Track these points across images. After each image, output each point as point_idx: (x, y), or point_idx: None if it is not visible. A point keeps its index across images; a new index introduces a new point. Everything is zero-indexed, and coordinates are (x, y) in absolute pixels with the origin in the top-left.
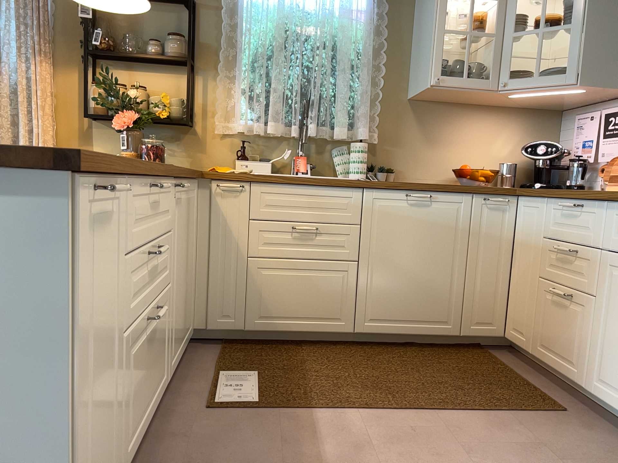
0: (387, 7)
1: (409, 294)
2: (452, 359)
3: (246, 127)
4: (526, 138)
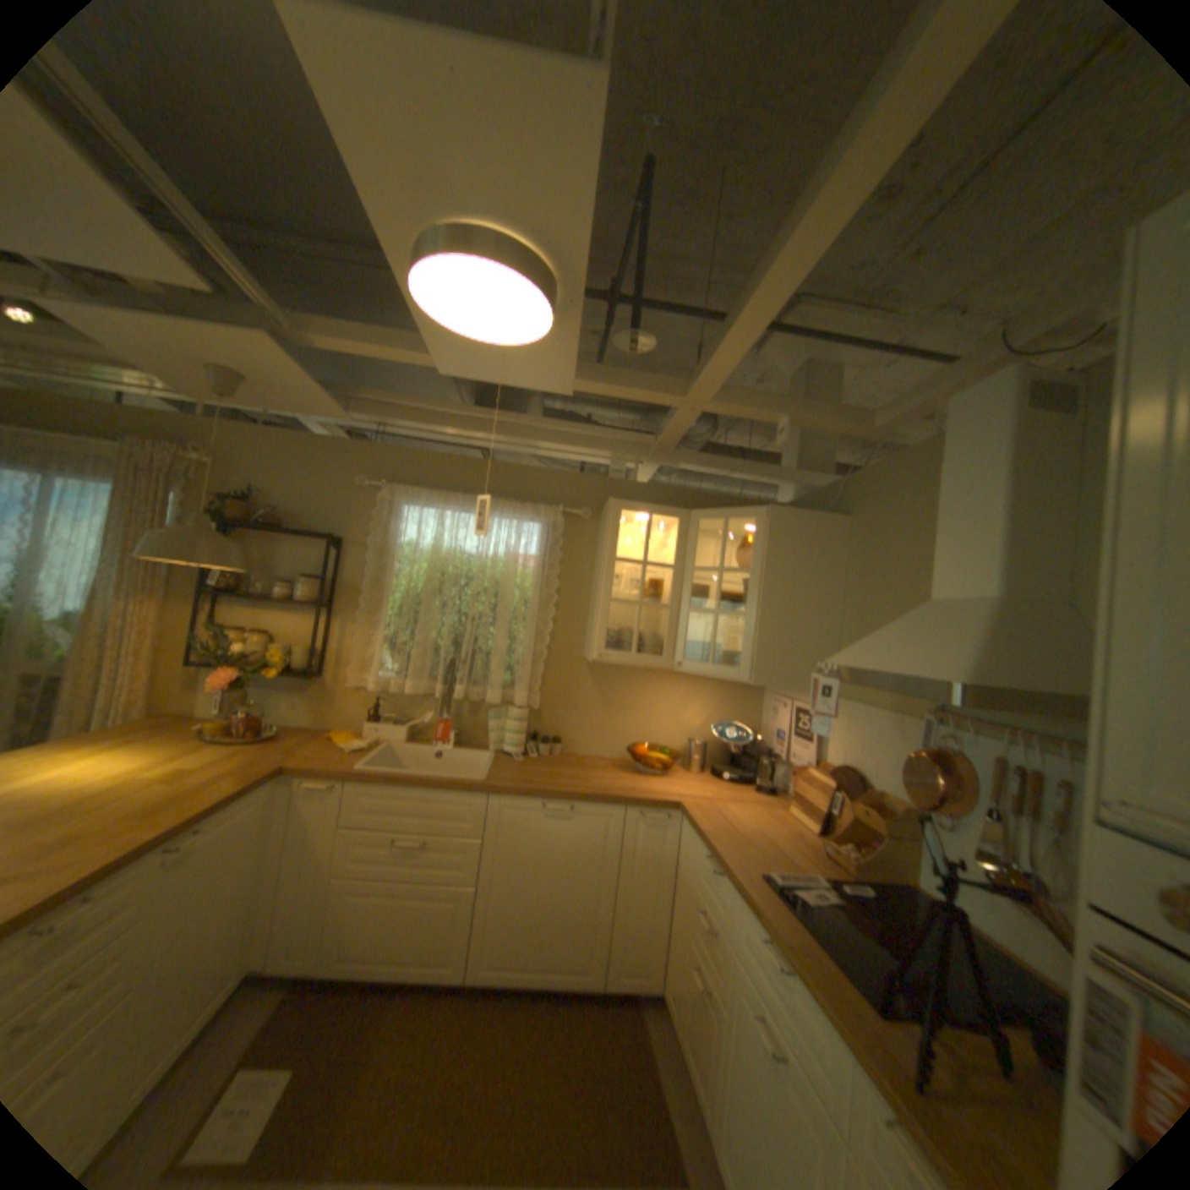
0: (561, 556)
1: (538, 935)
2: (585, 1035)
3: (384, 682)
4: (722, 709)
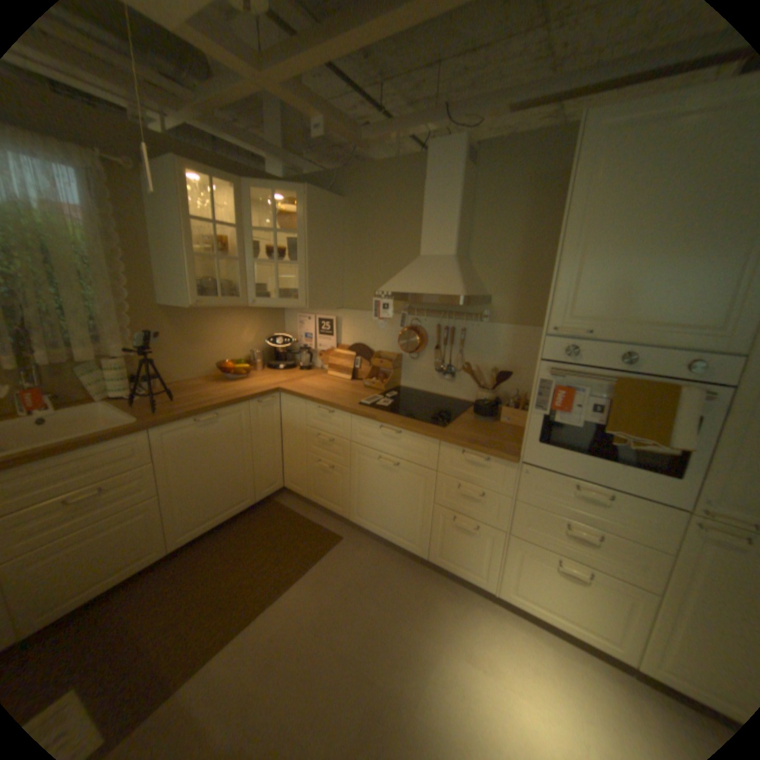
0: (110, 208)
1: (211, 497)
2: (255, 526)
3: None
4: (263, 327)
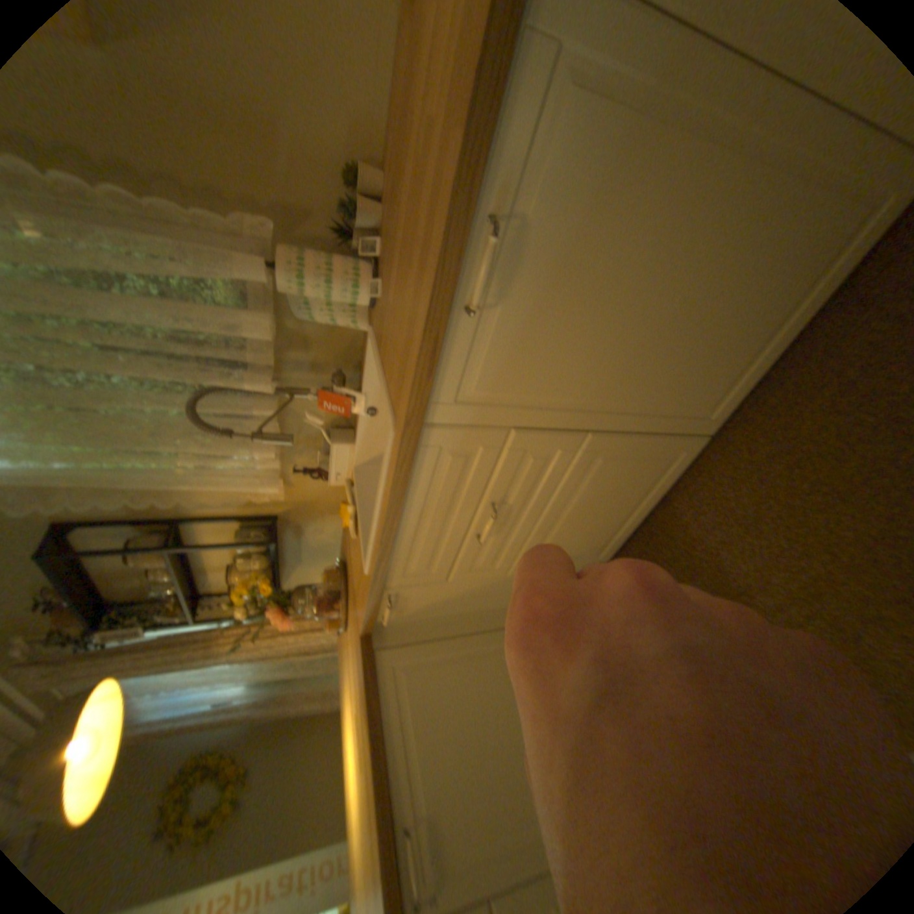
0: None
1: (728, 324)
2: None
3: (274, 466)
4: None
